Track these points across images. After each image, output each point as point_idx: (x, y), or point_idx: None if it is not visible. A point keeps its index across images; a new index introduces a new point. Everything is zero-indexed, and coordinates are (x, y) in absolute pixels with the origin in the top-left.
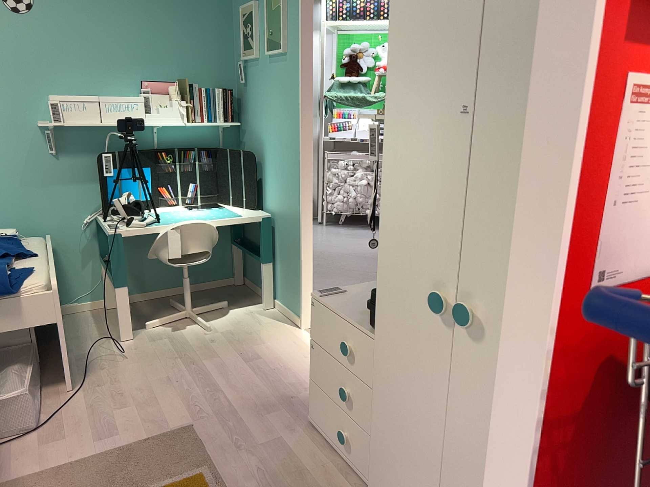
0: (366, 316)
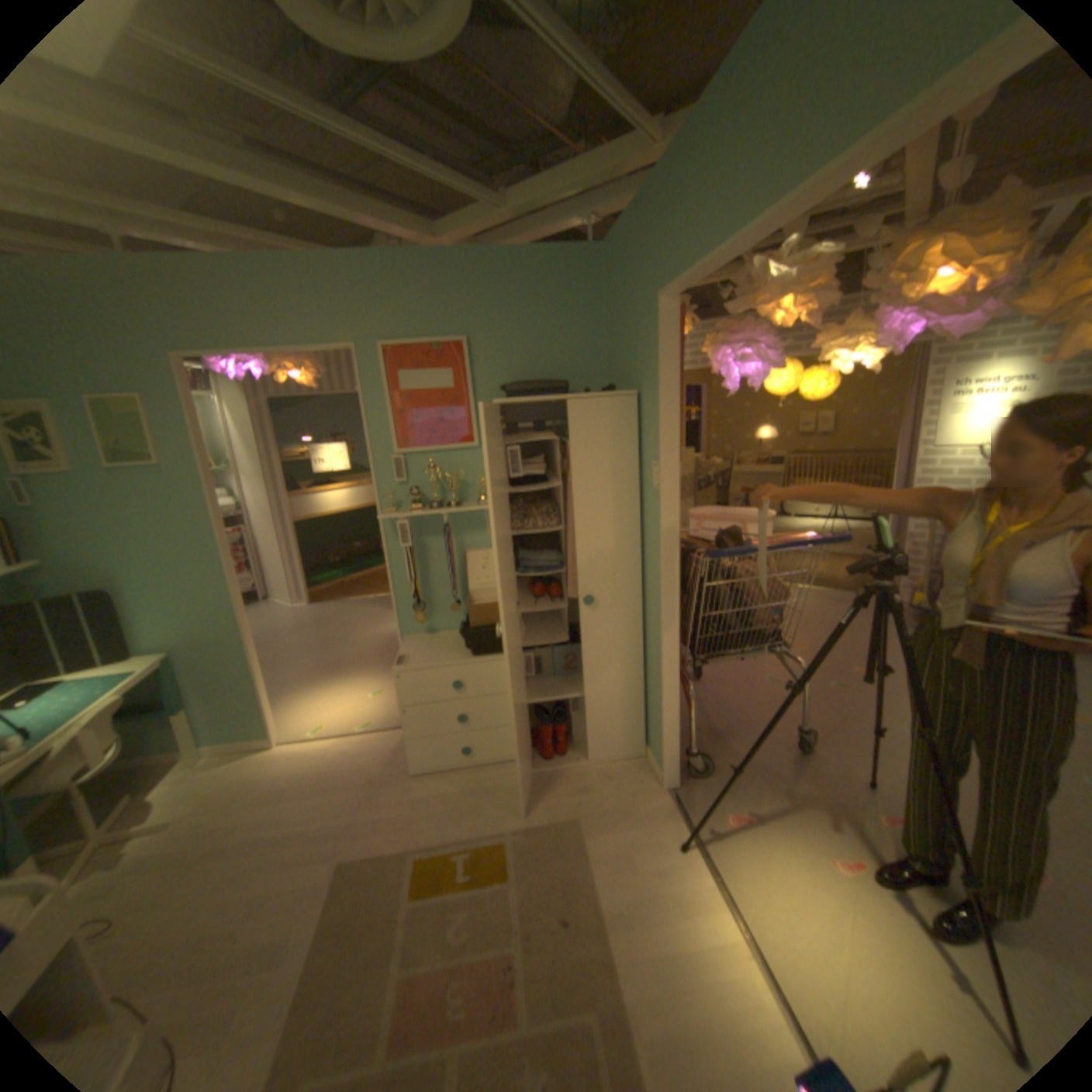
0: (455, 657)
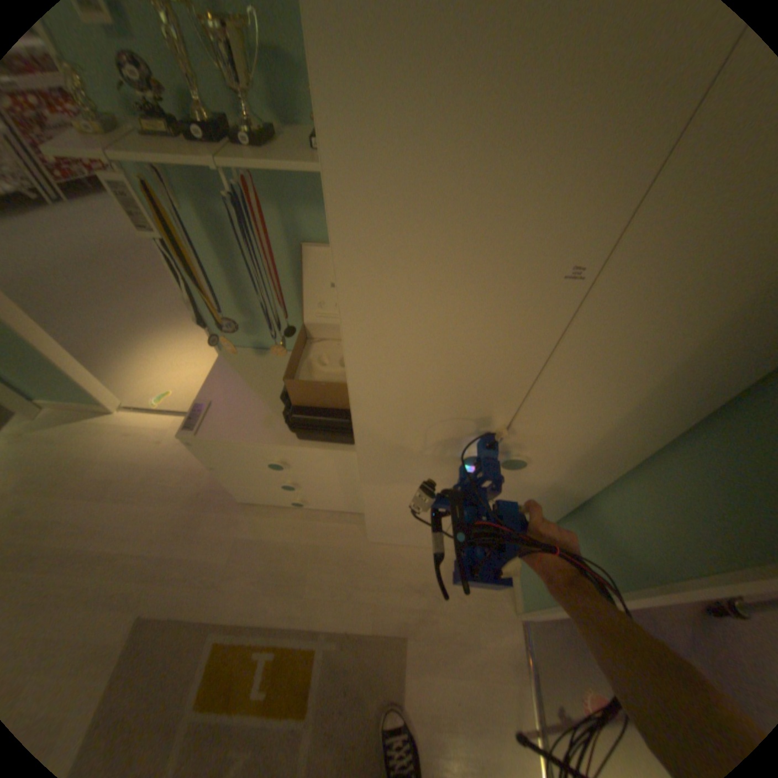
0: (276, 427)
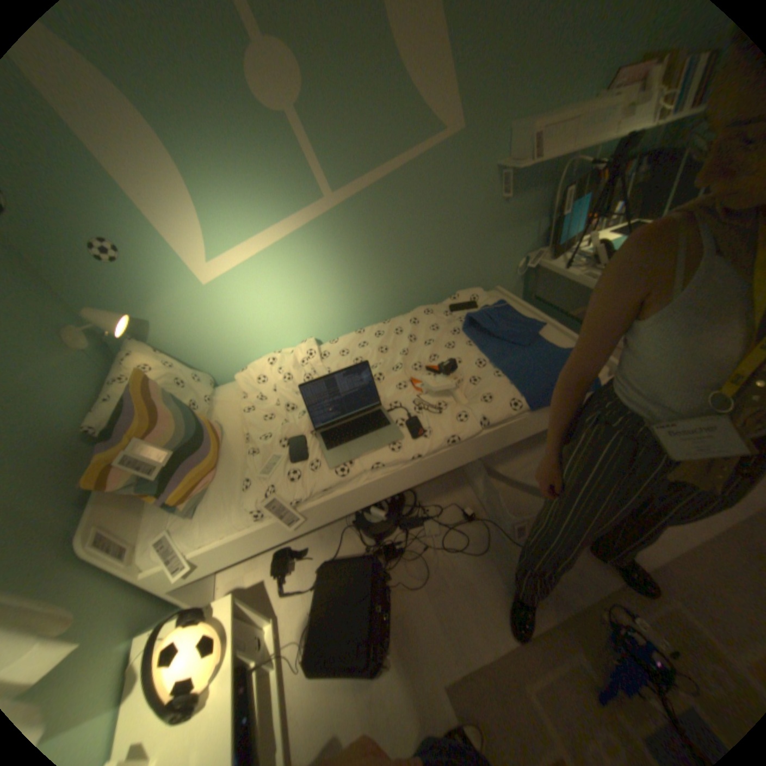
0: None
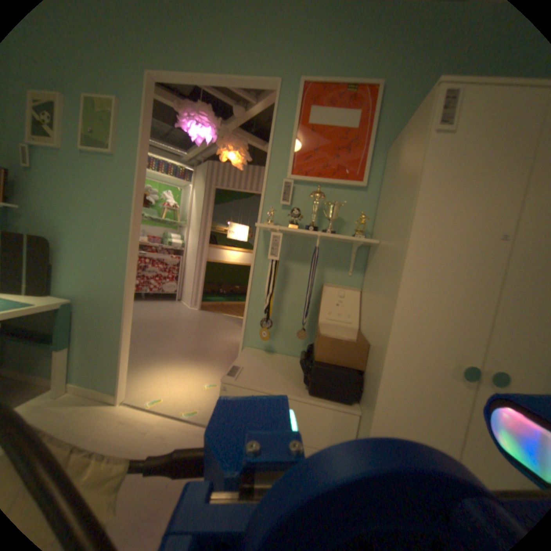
0: (290, 388)
